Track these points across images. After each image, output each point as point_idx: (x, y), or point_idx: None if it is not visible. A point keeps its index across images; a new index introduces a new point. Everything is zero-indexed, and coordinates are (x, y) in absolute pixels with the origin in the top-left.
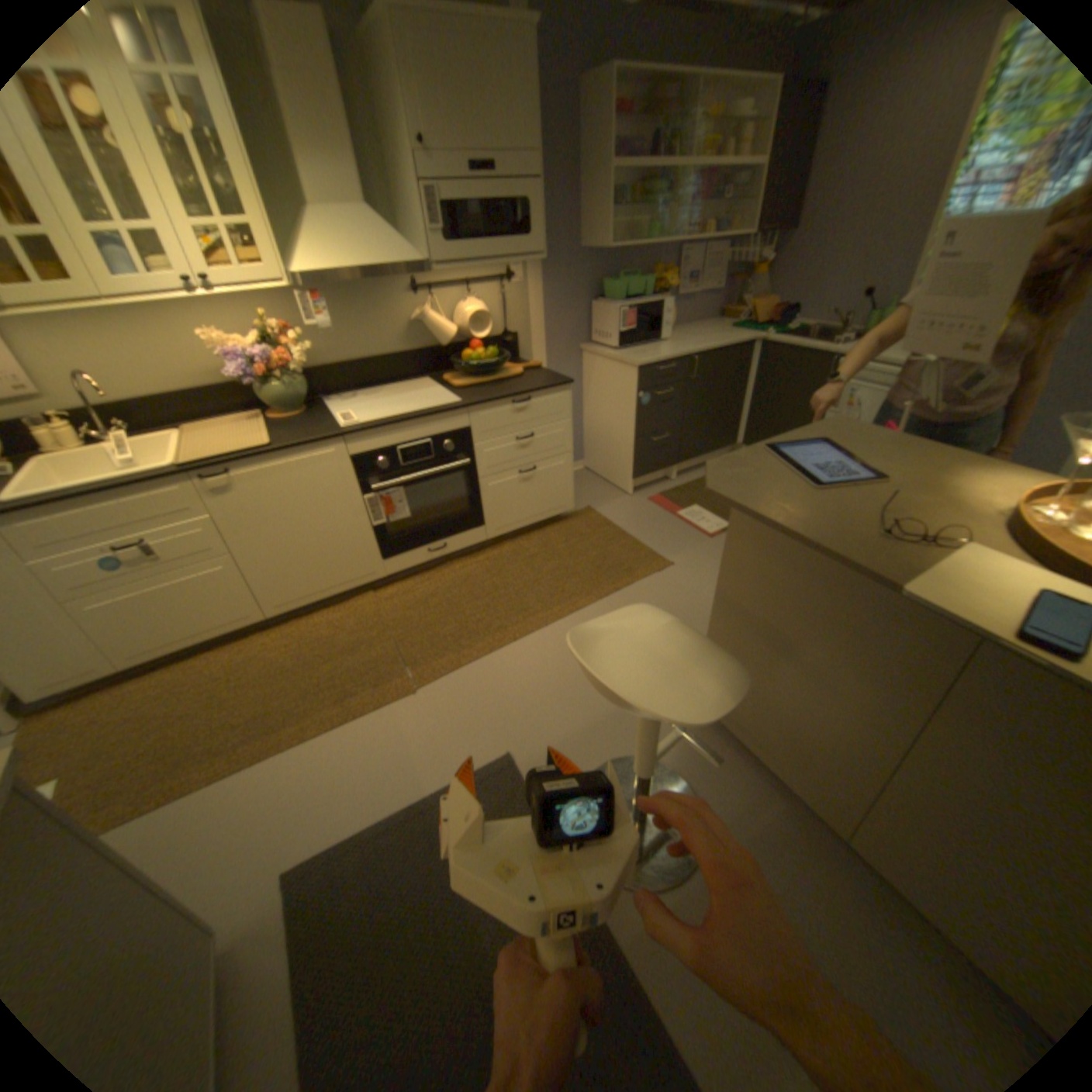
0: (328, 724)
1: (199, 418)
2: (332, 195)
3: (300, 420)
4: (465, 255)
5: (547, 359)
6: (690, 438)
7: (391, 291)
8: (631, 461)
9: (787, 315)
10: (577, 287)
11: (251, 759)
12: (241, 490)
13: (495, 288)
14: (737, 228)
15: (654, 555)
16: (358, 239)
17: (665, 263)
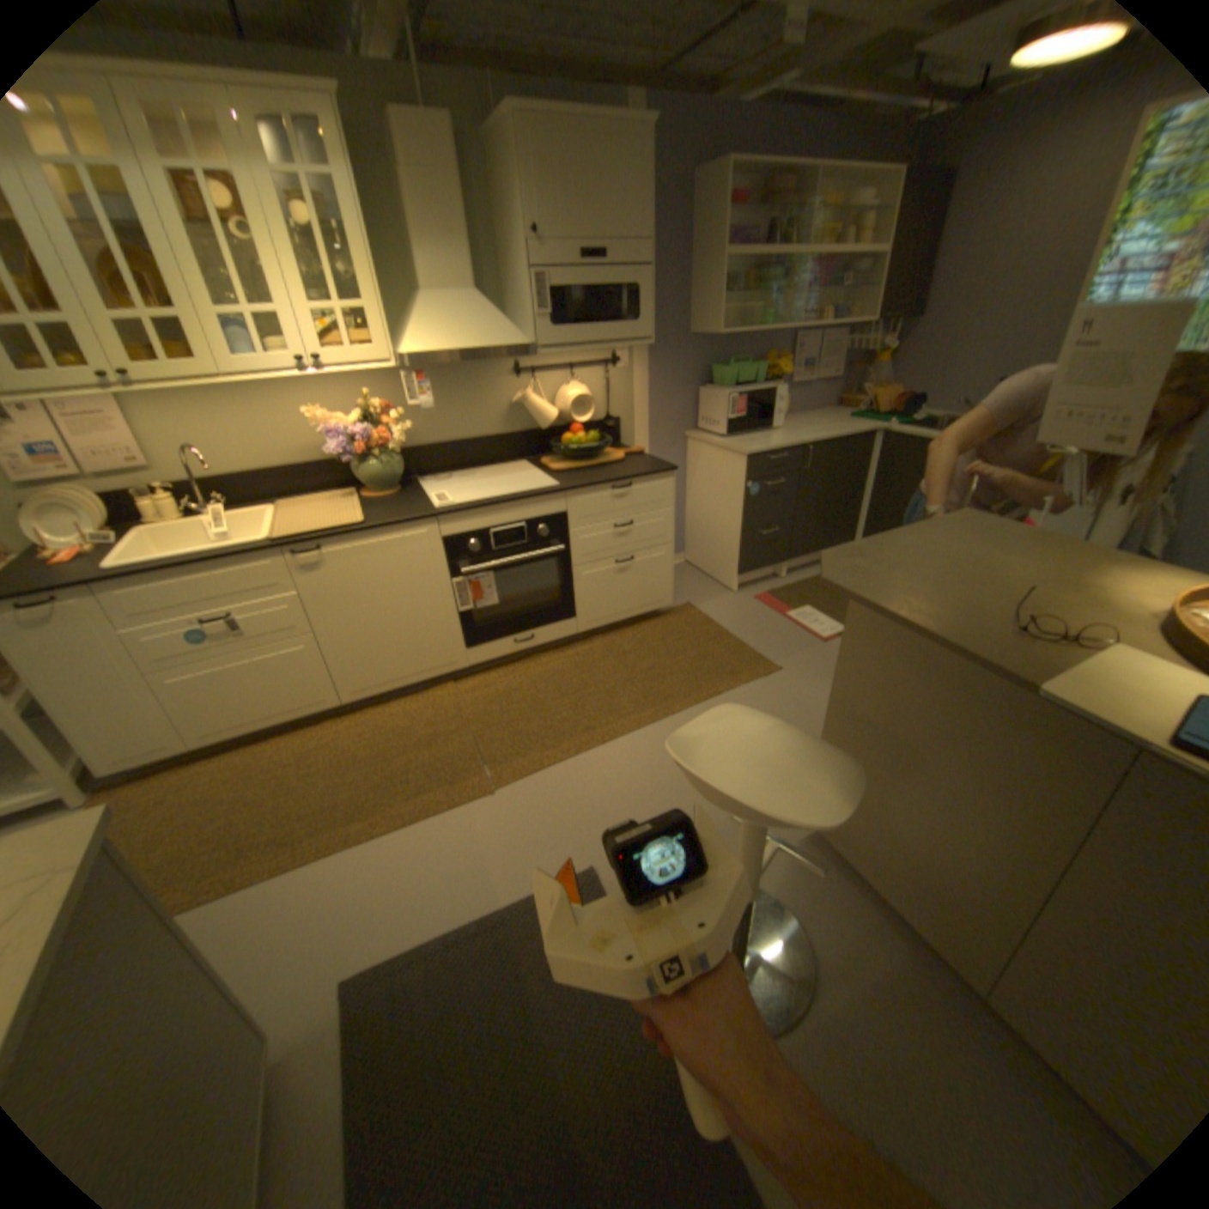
0: (398, 822)
1: (293, 495)
2: (443, 281)
3: (393, 500)
4: (571, 339)
5: (649, 446)
6: (802, 533)
7: (493, 374)
8: (736, 555)
9: (911, 406)
10: (683, 373)
11: (315, 855)
12: (330, 568)
13: (598, 373)
14: (857, 316)
15: (760, 658)
16: (465, 323)
17: (778, 350)
